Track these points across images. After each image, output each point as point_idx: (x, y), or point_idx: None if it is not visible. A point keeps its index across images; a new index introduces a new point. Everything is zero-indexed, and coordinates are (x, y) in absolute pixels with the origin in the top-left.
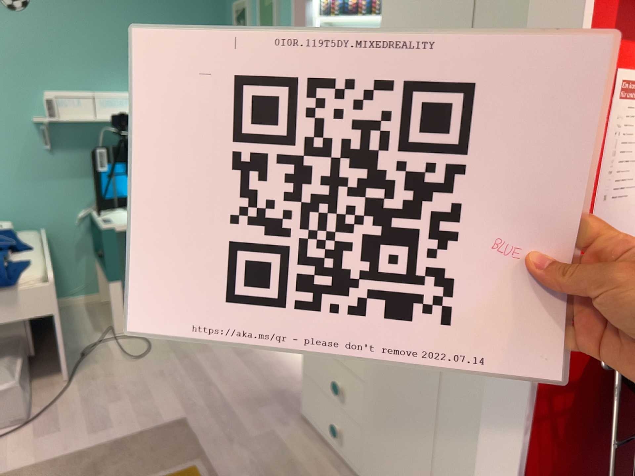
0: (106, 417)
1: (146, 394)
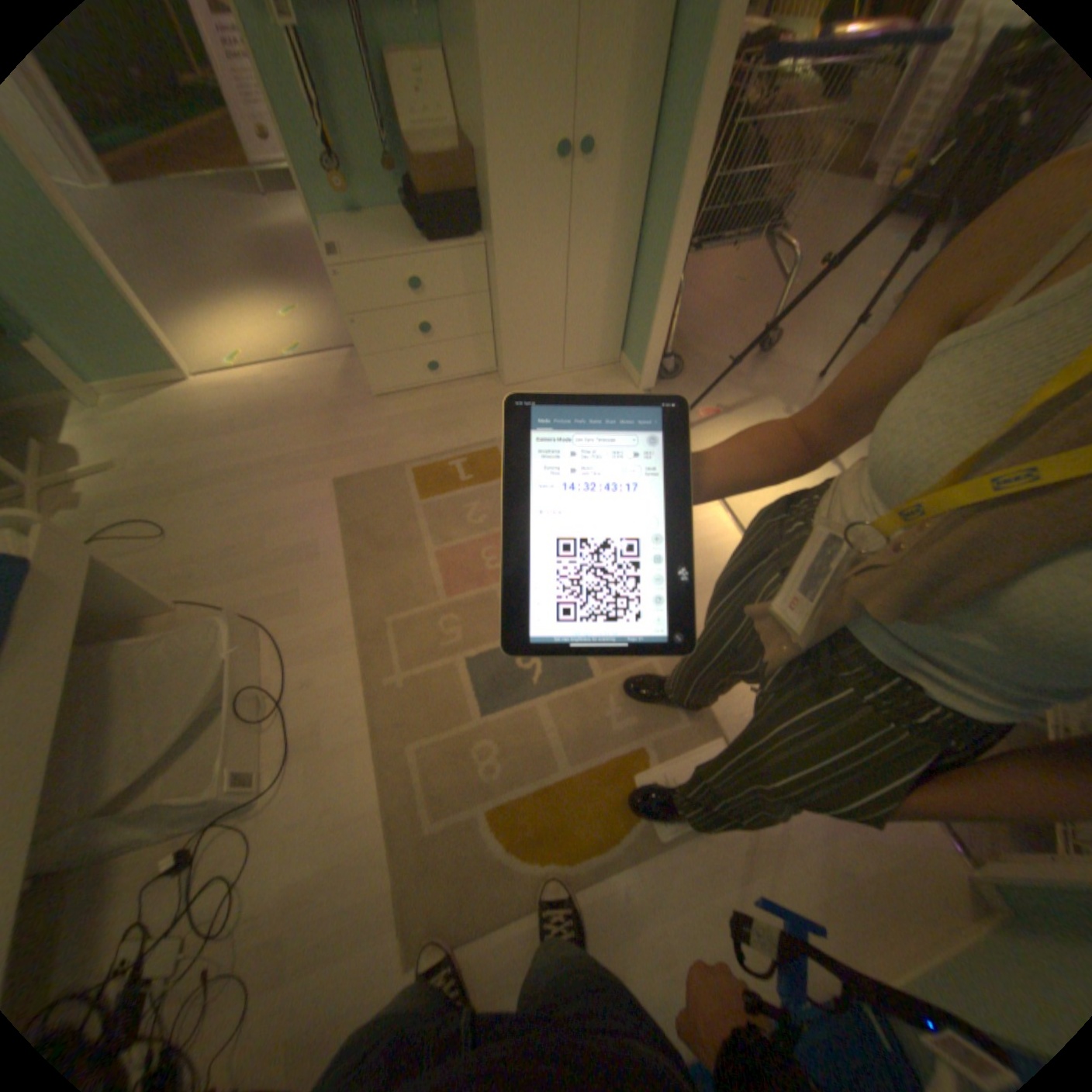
0: (290, 548)
1: (263, 516)
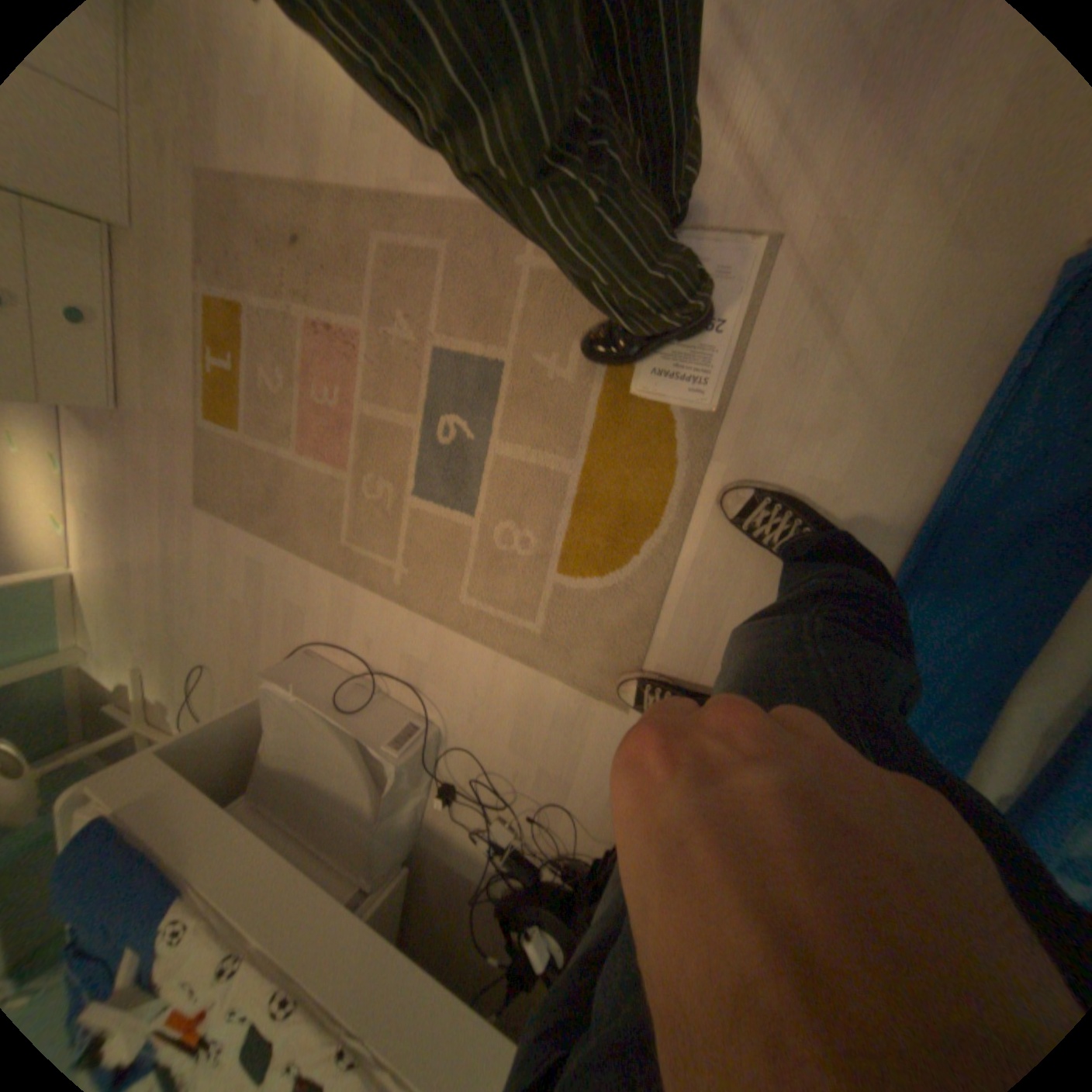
0: (244, 580)
1: (208, 584)
